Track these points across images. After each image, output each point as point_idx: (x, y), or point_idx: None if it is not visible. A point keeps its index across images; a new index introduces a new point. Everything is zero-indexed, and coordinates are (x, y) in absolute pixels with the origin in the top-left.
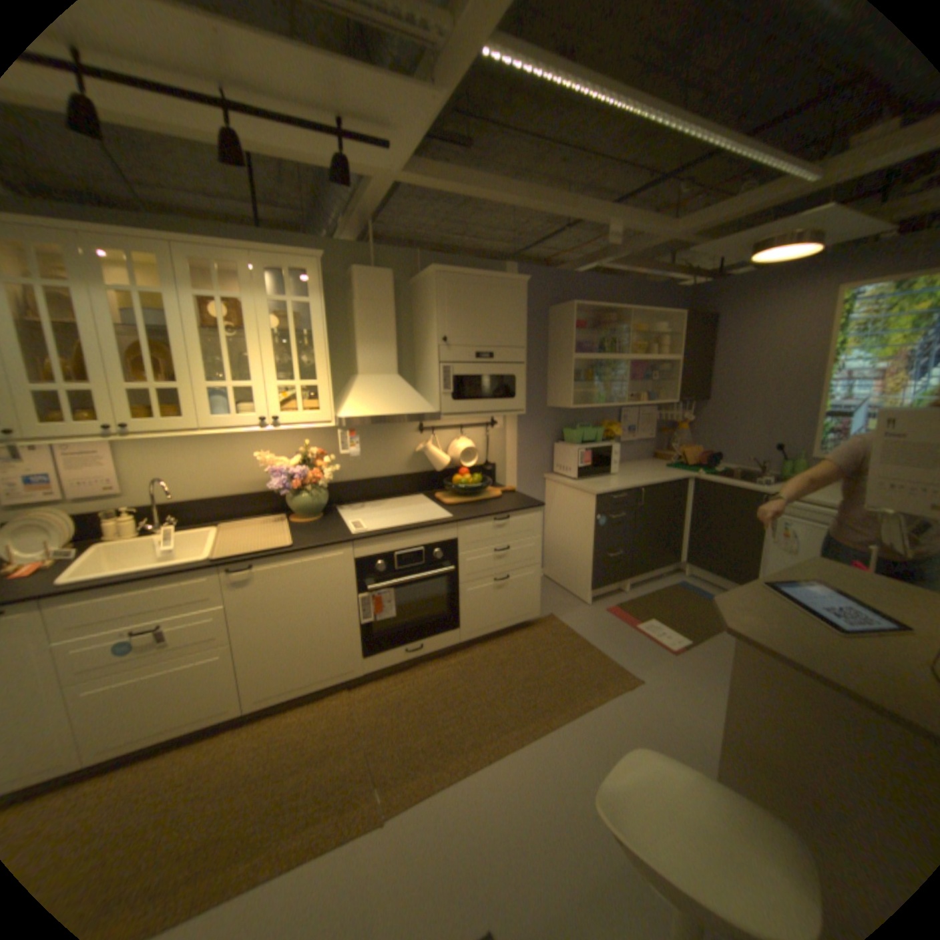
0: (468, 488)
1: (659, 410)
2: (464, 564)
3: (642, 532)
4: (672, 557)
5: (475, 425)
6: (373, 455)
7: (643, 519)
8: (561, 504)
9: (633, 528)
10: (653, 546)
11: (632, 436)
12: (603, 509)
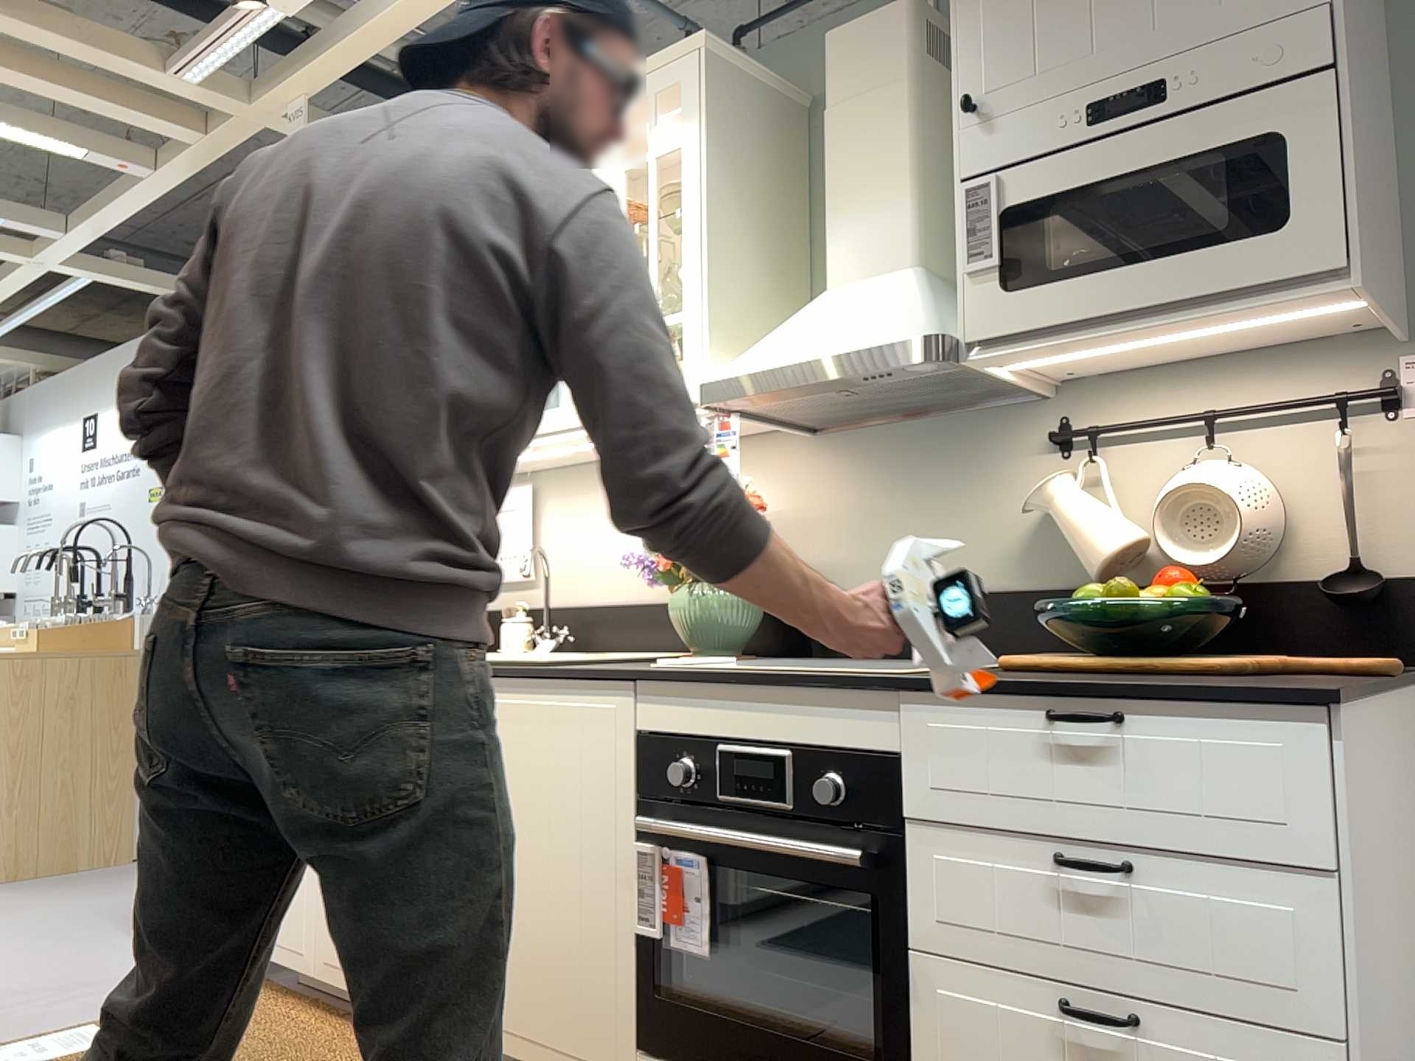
0: (1125, 625)
1: None
2: (928, 867)
3: None
4: None
5: (1271, 405)
6: (918, 525)
7: None
8: None
9: None
10: None
11: None
12: None
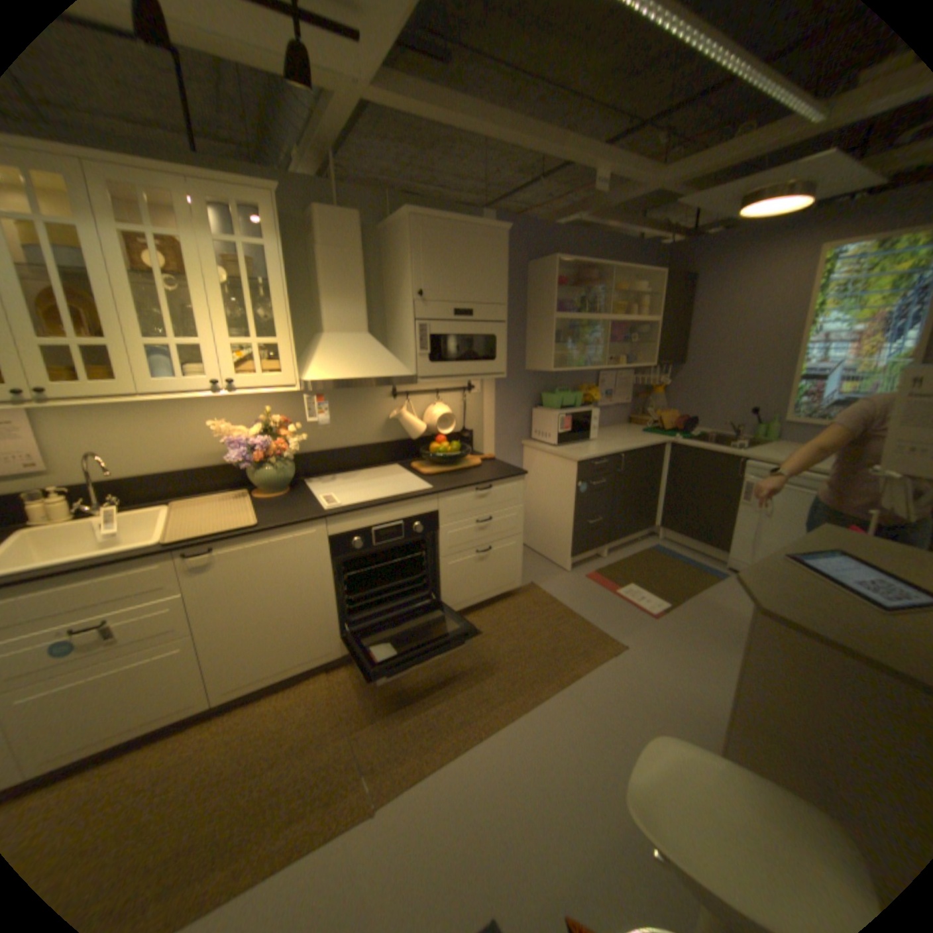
0: (447, 456)
1: (635, 374)
2: (446, 536)
3: (621, 497)
4: (647, 521)
5: (452, 390)
6: (343, 423)
7: (622, 485)
8: (540, 471)
9: (612, 494)
10: (630, 511)
11: (609, 401)
12: (584, 476)
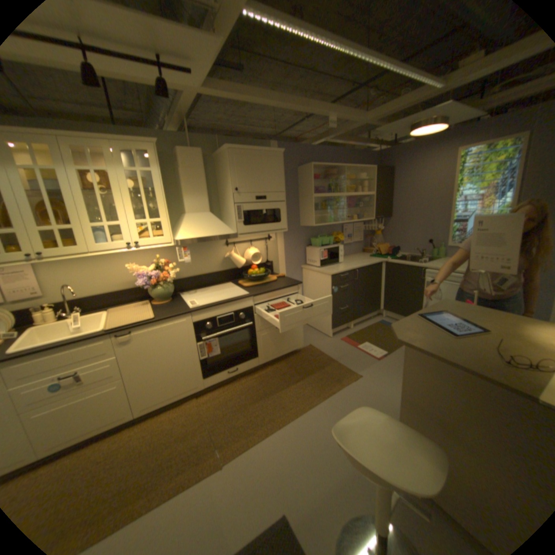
0: (258, 276)
1: (364, 224)
2: (258, 320)
3: (358, 294)
4: (375, 307)
5: (259, 239)
6: (200, 261)
7: (358, 287)
8: (312, 281)
9: (353, 292)
10: (364, 302)
11: (350, 240)
12: (335, 283)
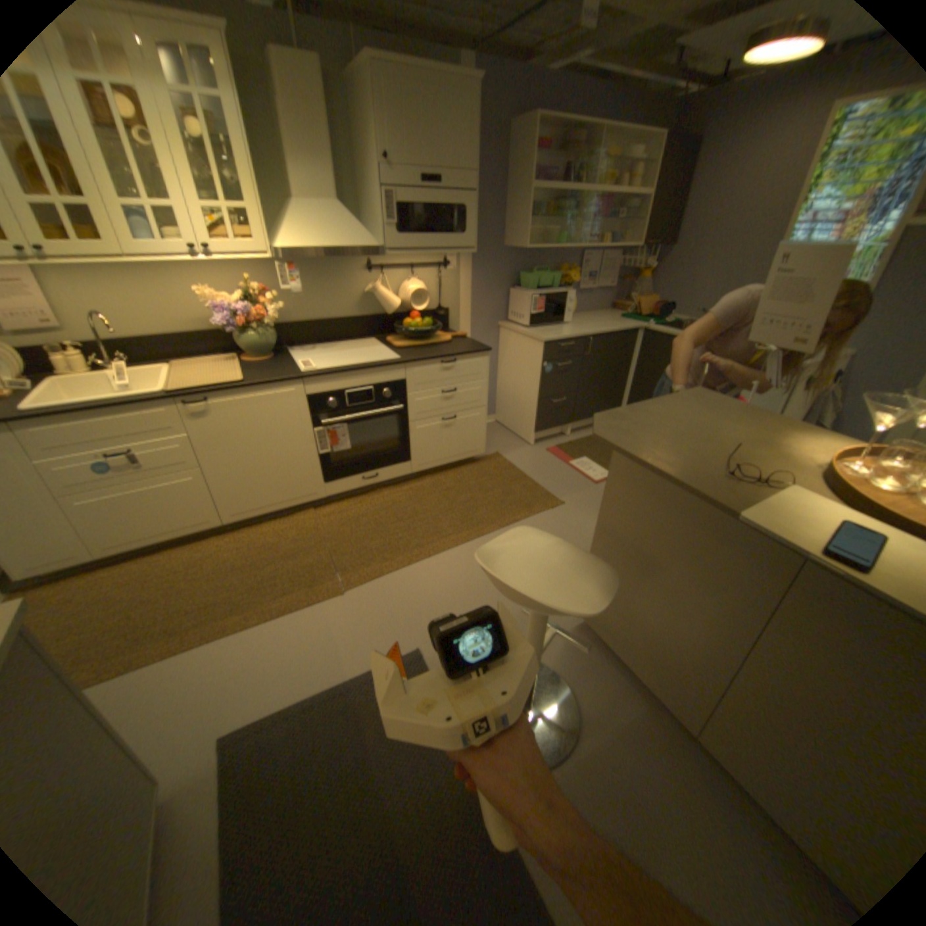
0: (419, 332)
1: (624, 256)
2: (413, 404)
3: (586, 380)
4: (613, 405)
5: (426, 265)
6: (321, 295)
7: (588, 368)
8: (513, 352)
9: (578, 377)
10: (596, 394)
11: (592, 284)
12: (550, 357)
